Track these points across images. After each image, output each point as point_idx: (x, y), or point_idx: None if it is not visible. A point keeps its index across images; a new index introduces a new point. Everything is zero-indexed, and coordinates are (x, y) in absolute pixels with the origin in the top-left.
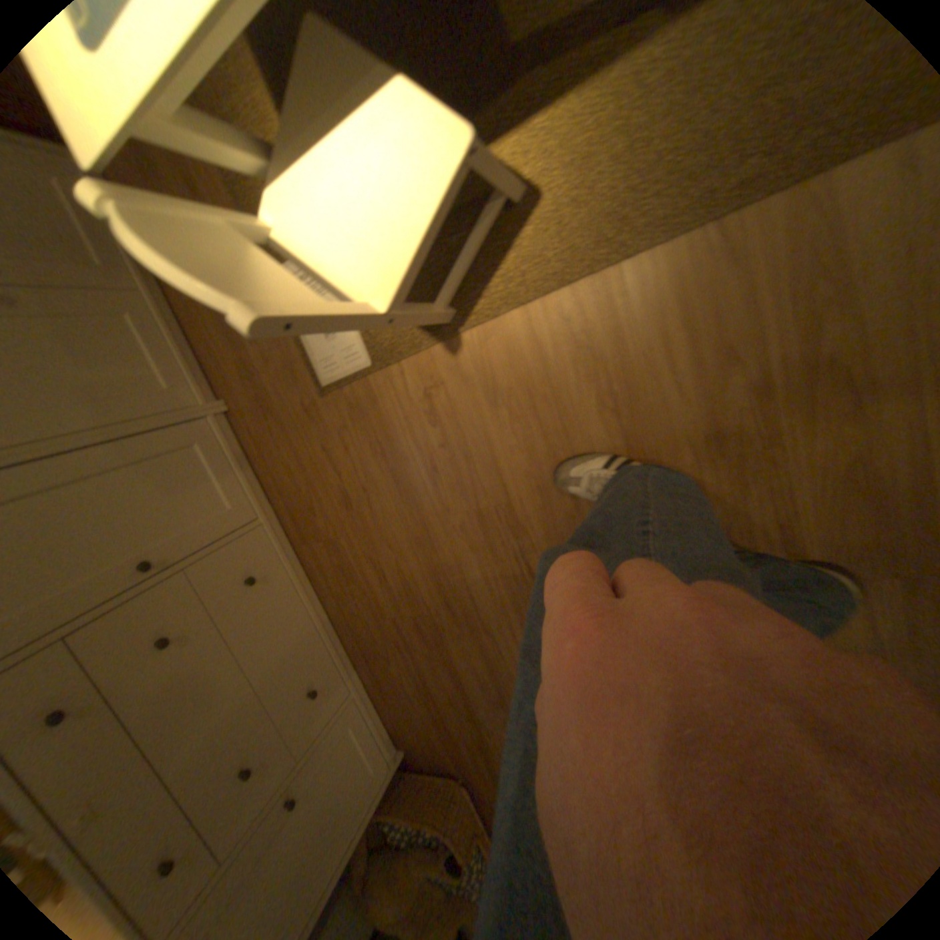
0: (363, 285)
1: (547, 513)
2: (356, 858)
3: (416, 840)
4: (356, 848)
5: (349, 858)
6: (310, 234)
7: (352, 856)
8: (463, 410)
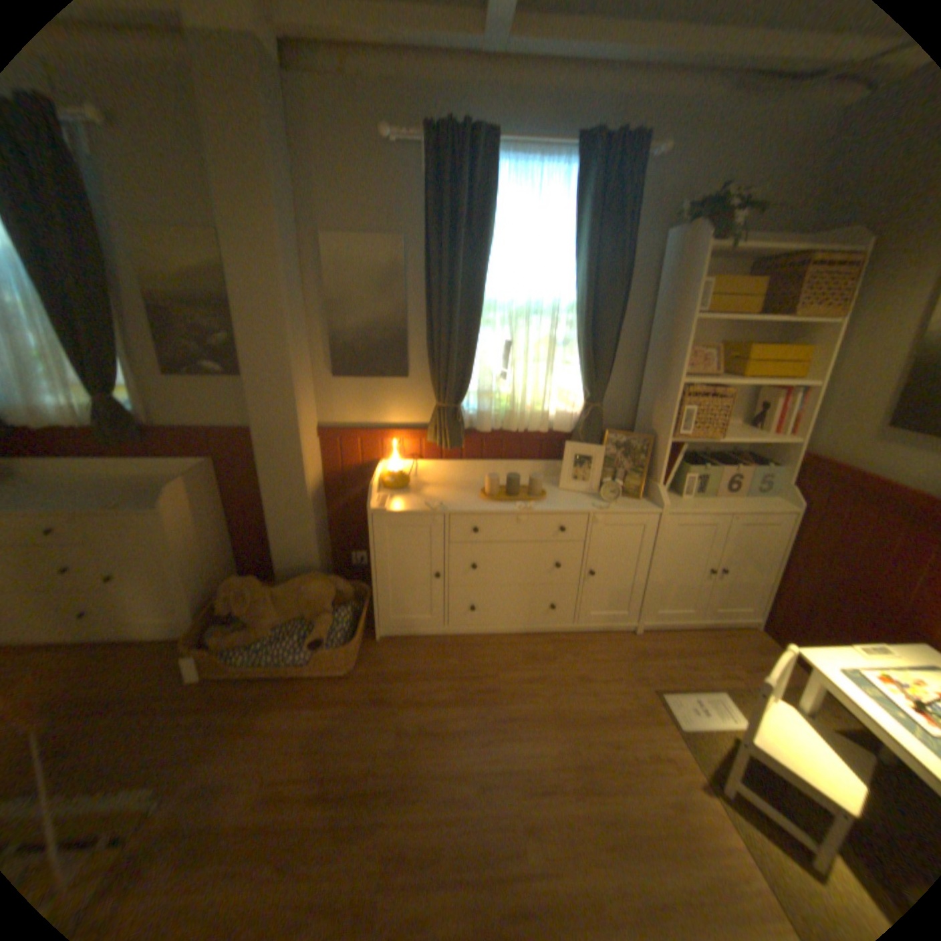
0: (764, 741)
1: (596, 830)
2: (340, 590)
3: (334, 633)
4: (342, 592)
5: (344, 587)
6: (779, 725)
7: (343, 589)
8: (664, 788)
